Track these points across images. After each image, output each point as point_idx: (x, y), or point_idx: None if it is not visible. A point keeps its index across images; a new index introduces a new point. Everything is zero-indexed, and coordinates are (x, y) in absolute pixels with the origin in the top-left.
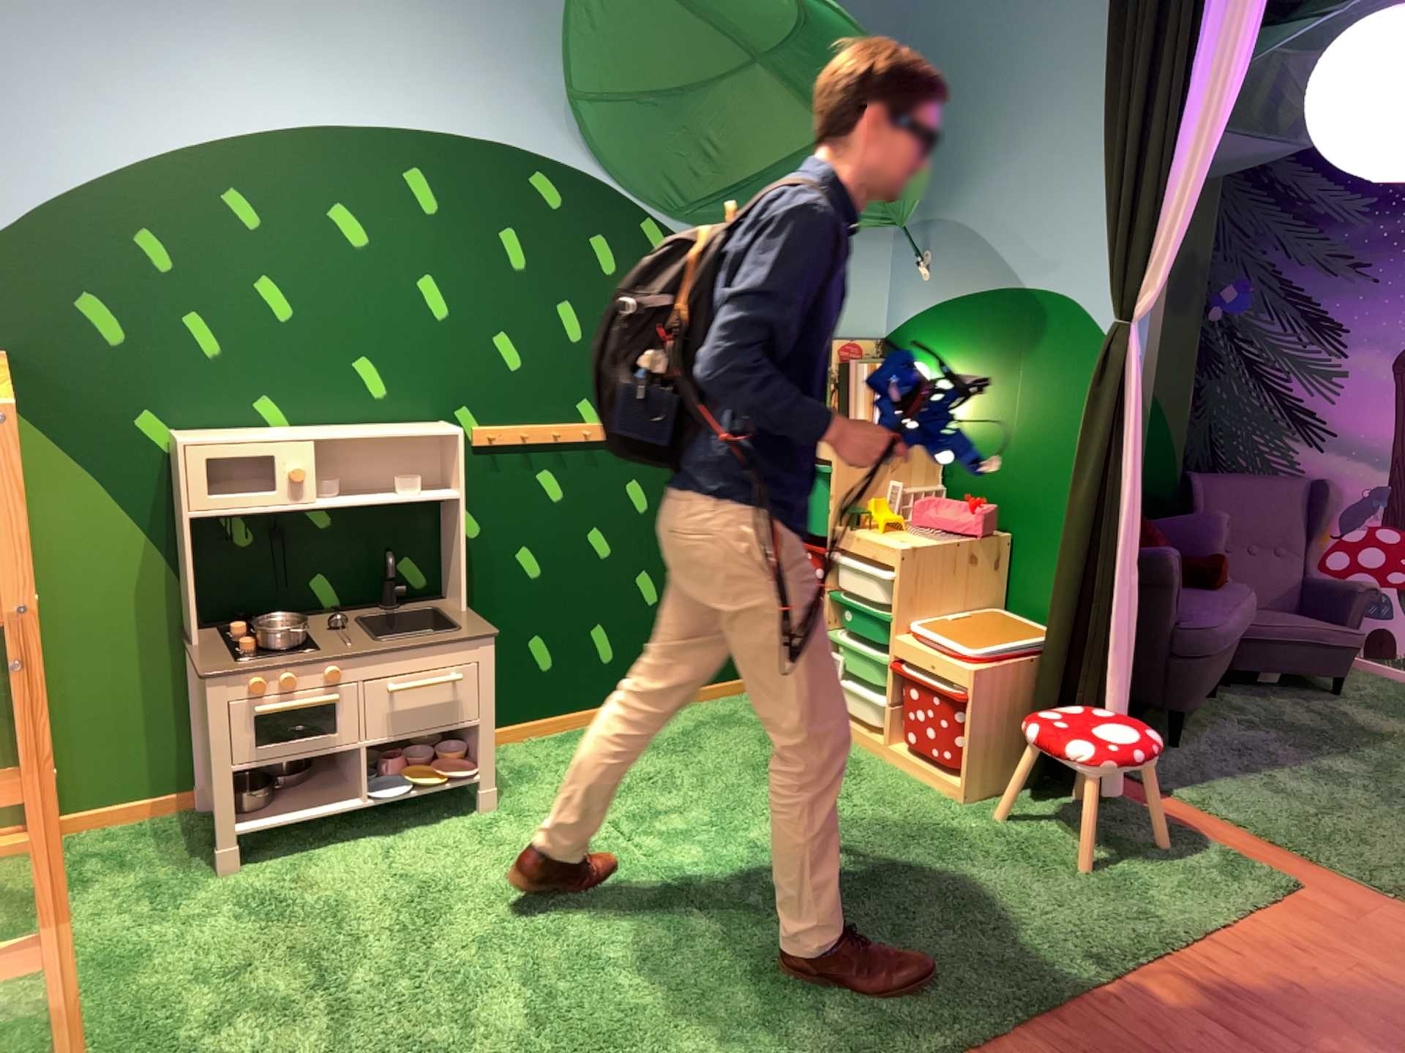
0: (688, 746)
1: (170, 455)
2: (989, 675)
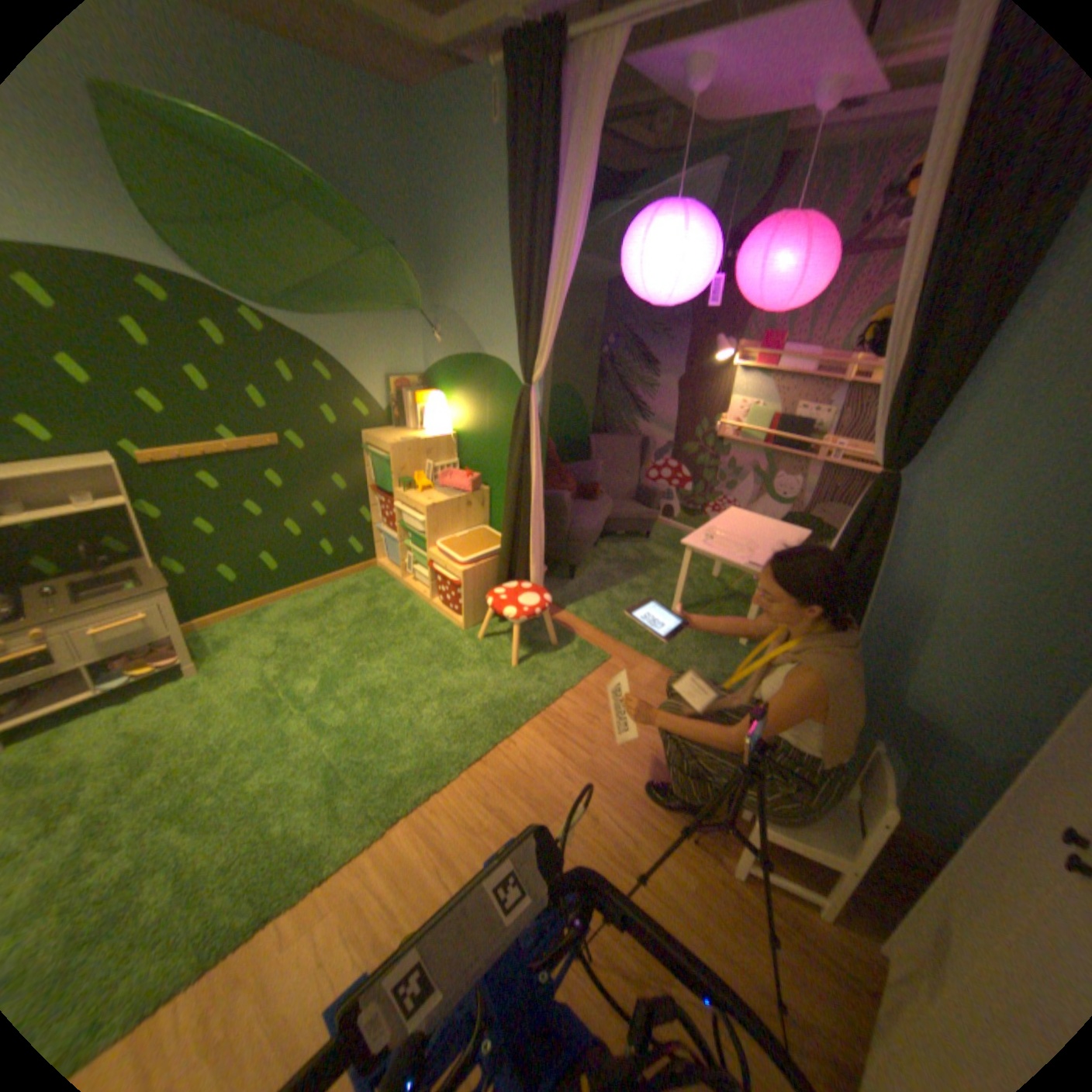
0: (326, 614)
1: None
2: (475, 573)
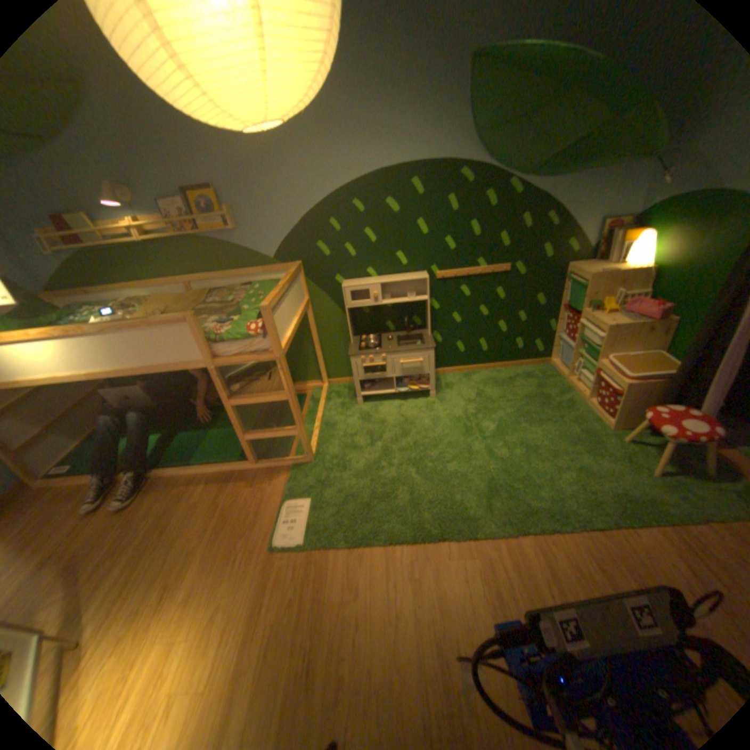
0: (508, 386)
1: (340, 288)
2: (640, 388)
